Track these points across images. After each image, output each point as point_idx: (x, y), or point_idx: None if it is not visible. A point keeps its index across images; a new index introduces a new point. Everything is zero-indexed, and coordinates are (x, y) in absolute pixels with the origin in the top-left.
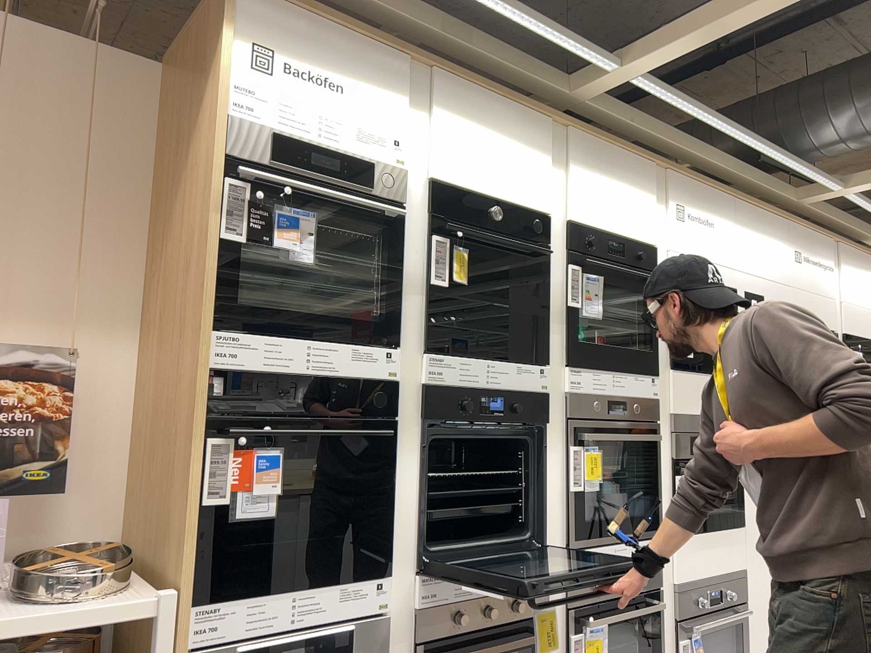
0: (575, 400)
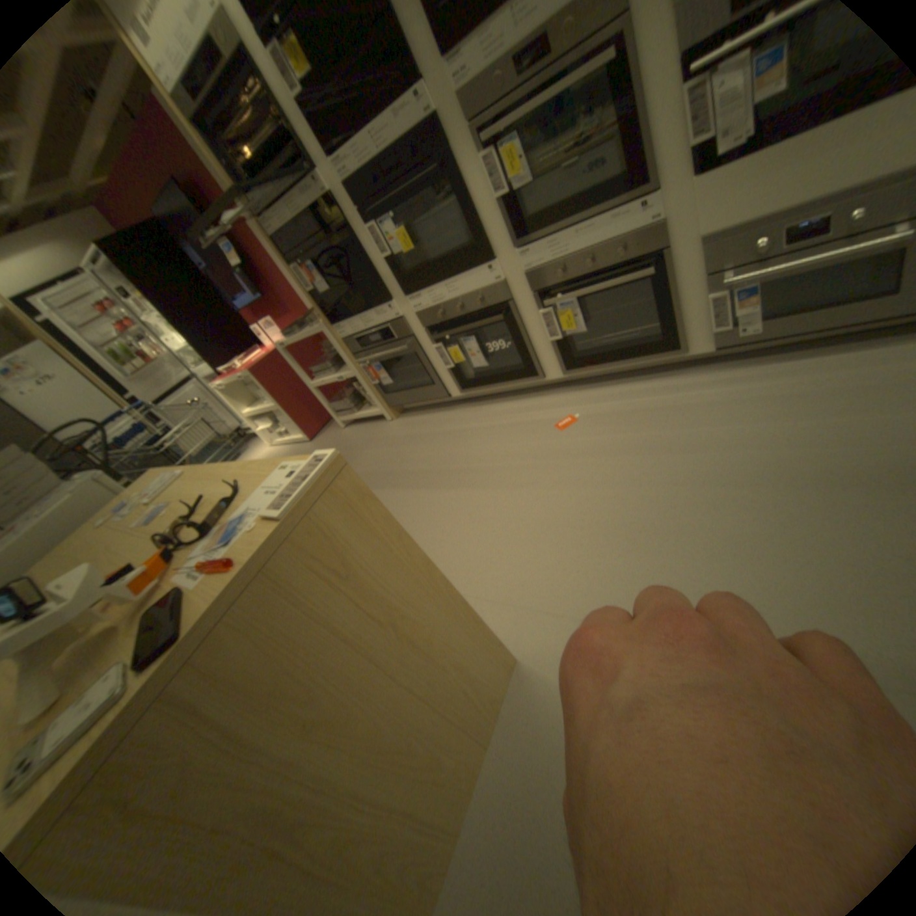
0: (477, 90)
